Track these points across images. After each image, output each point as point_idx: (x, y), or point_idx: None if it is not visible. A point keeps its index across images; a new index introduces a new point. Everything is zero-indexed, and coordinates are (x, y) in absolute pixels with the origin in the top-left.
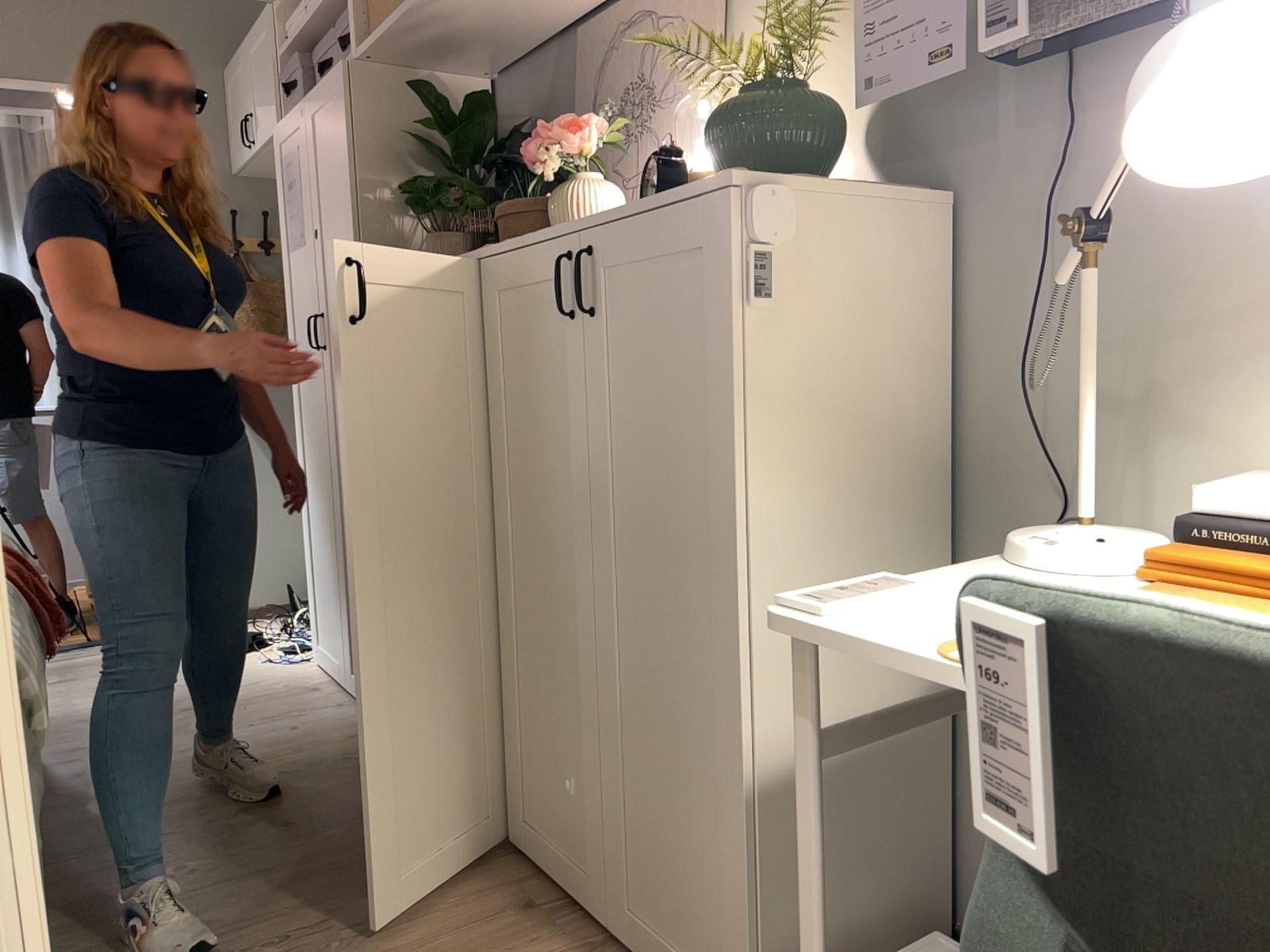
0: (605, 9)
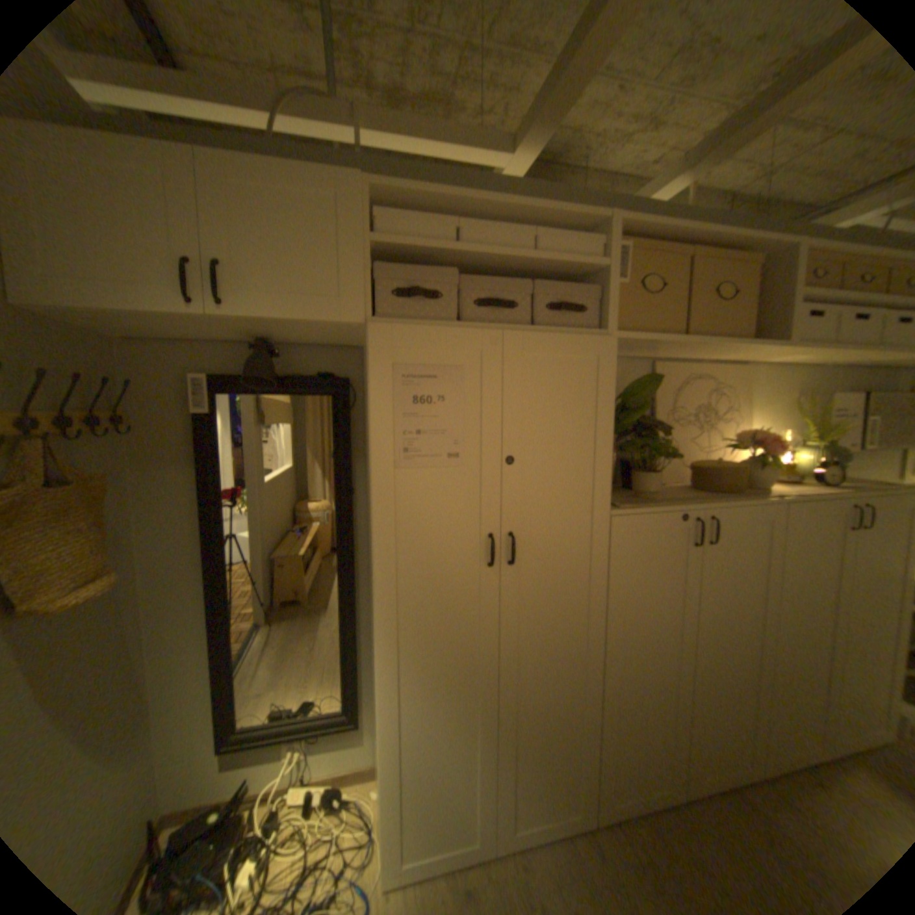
0: (675, 362)
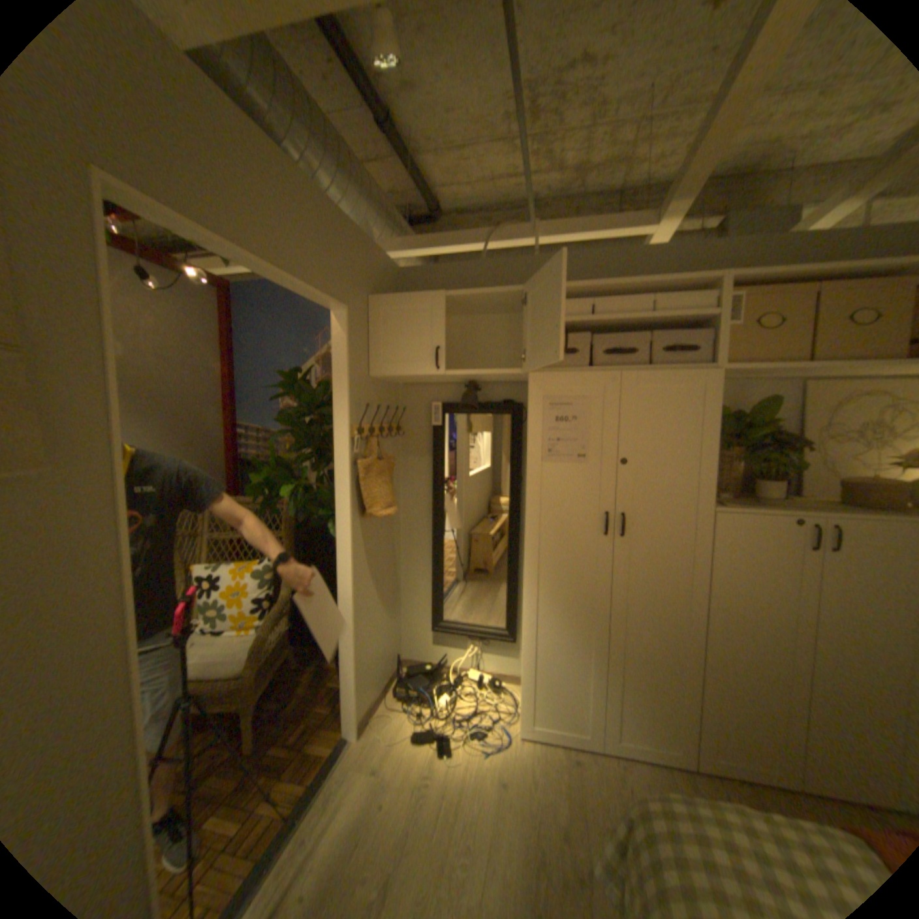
0: (835, 380)
